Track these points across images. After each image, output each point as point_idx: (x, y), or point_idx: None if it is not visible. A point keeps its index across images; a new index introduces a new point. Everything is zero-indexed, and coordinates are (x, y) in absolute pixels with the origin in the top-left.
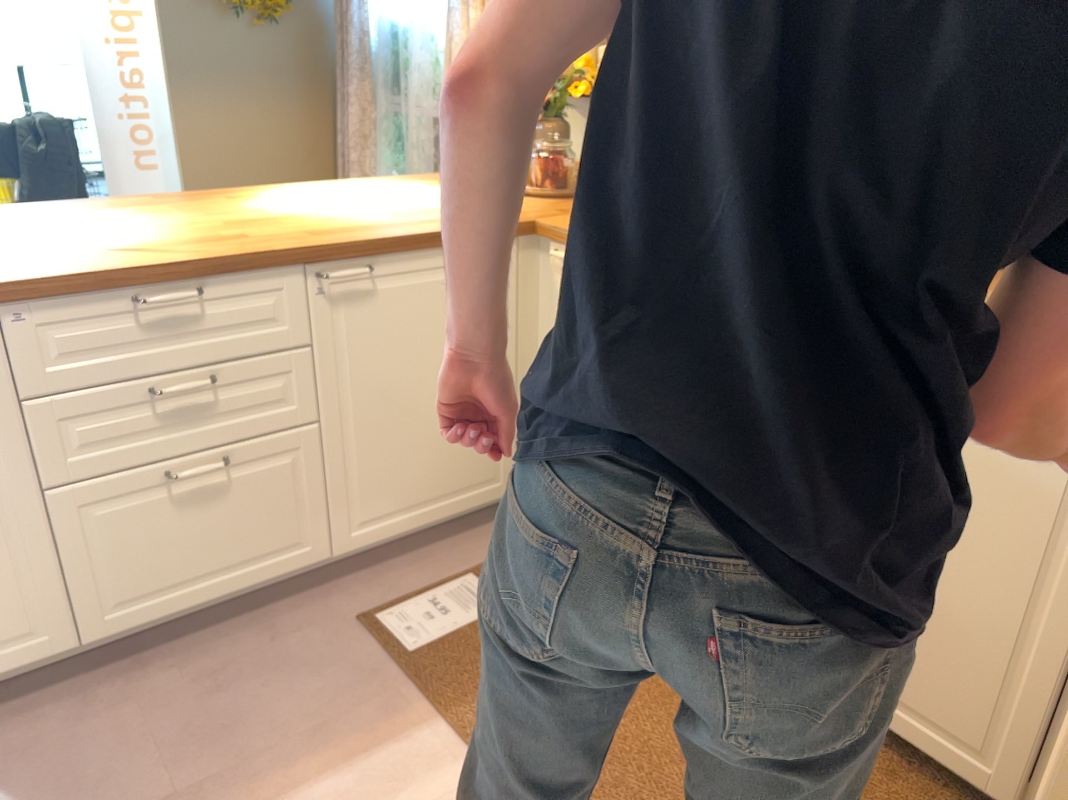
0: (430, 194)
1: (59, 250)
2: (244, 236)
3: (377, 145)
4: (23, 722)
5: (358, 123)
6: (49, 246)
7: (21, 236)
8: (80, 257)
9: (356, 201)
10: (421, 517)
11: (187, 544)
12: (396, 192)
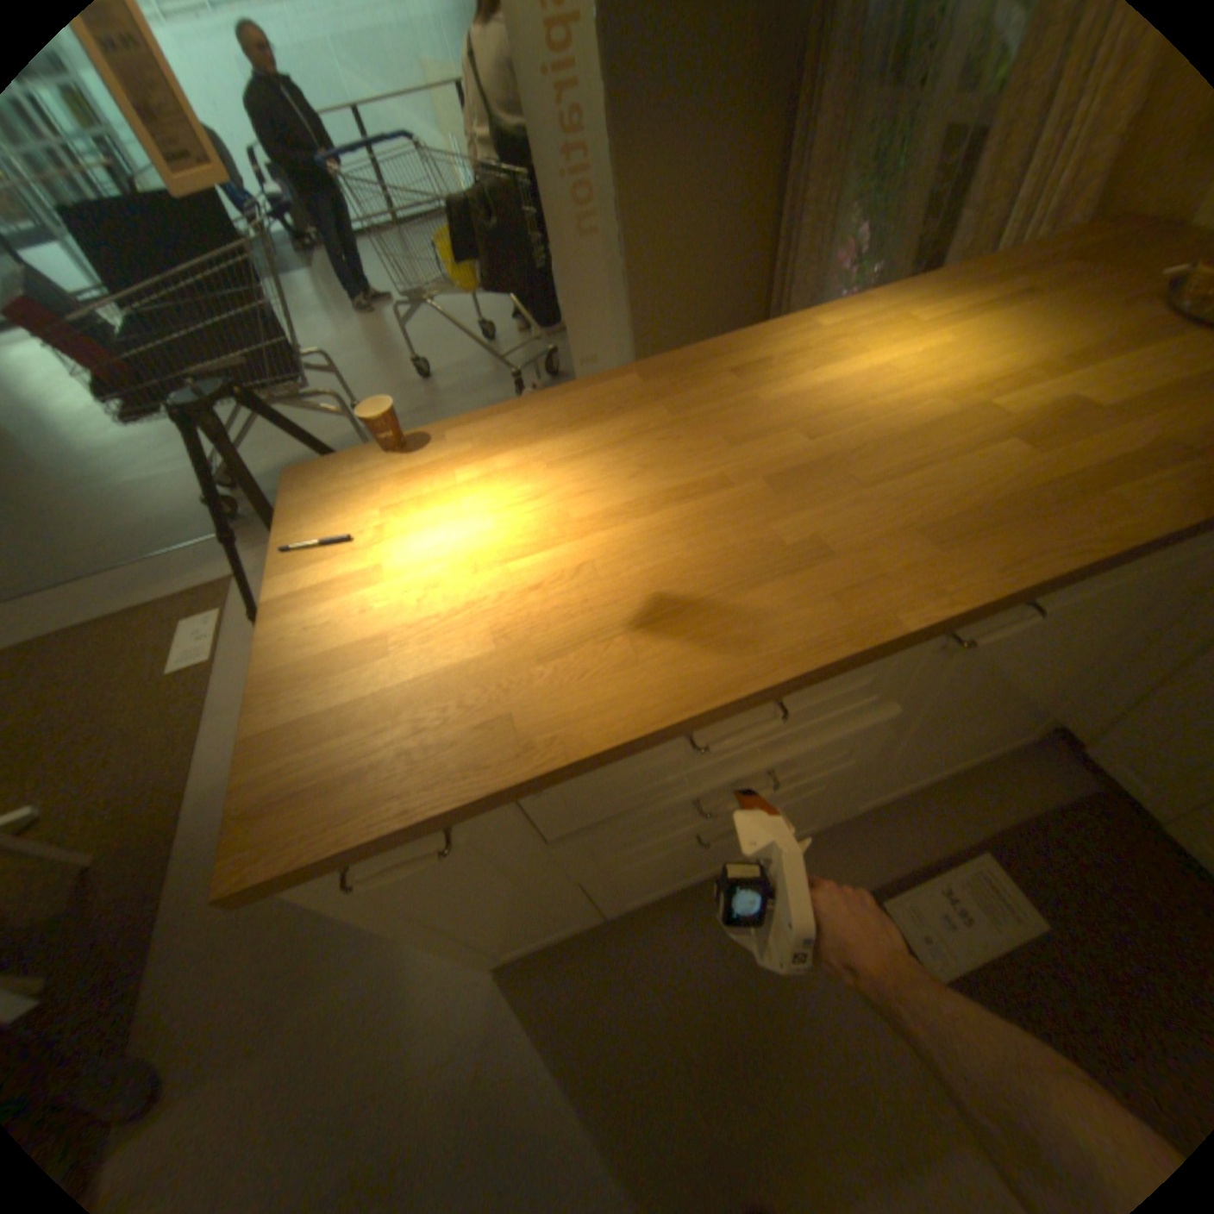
0: (1037, 335)
1: (564, 600)
2: (820, 544)
3: (843, 170)
4: (564, 977)
5: (824, 139)
6: (548, 581)
7: (508, 532)
8: (600, 644)
9: (929, 373)
10: (935, 781)
11: (705, 860)
12: (973, 330)
